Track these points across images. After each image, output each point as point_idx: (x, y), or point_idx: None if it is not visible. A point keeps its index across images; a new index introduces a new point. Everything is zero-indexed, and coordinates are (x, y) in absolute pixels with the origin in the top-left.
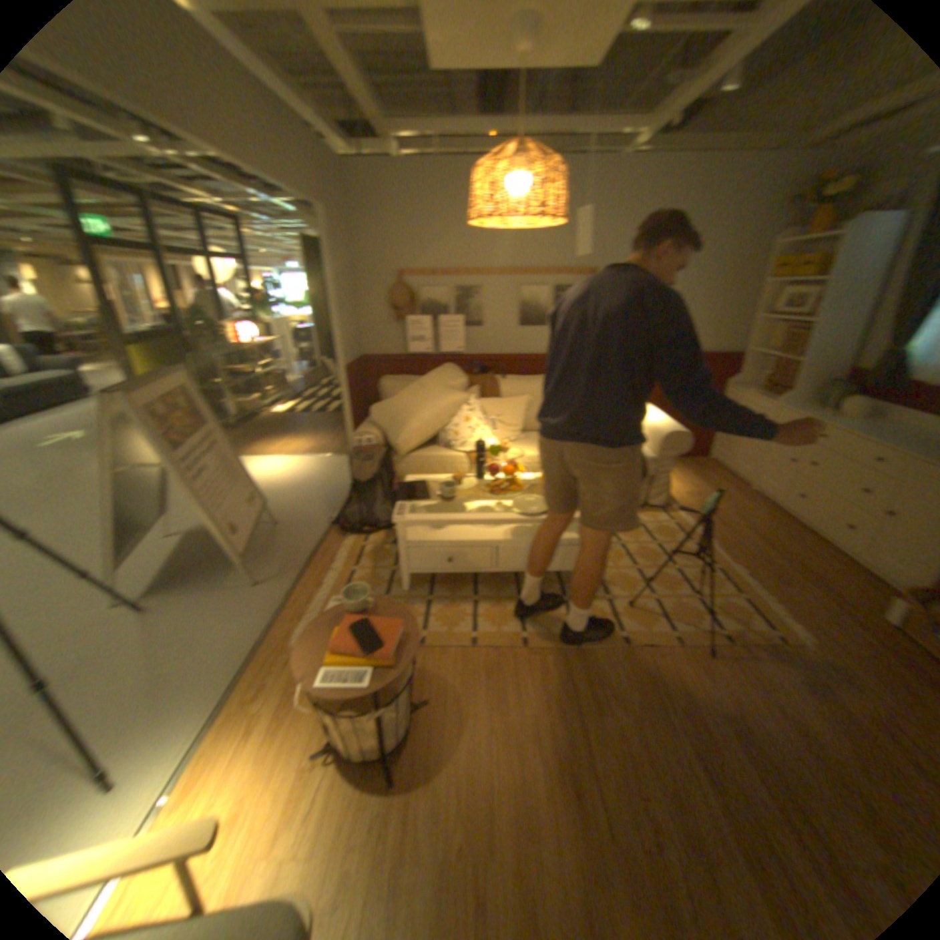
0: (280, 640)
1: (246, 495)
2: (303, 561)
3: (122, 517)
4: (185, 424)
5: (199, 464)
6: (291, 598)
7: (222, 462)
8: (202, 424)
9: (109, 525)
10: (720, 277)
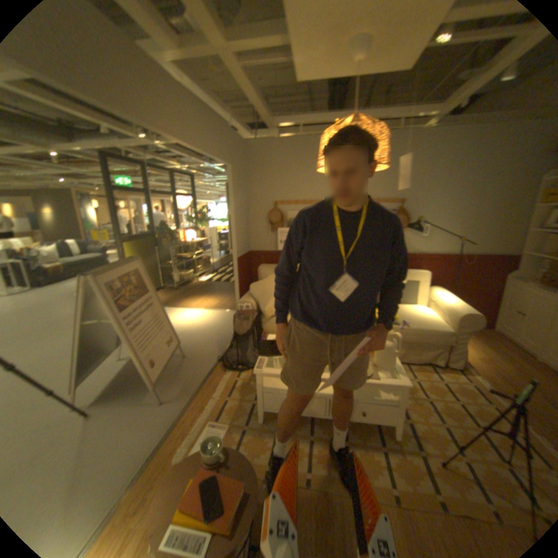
0: (167, 456)
1: (168, 338)
2: (196, 388)
3: (89, 350)
4: (134, 293)
5: (138, 319)
6: (182, 419)
7: (155, 317)
8: (147, 293)
9: (79, 357)
10: (499, 203)
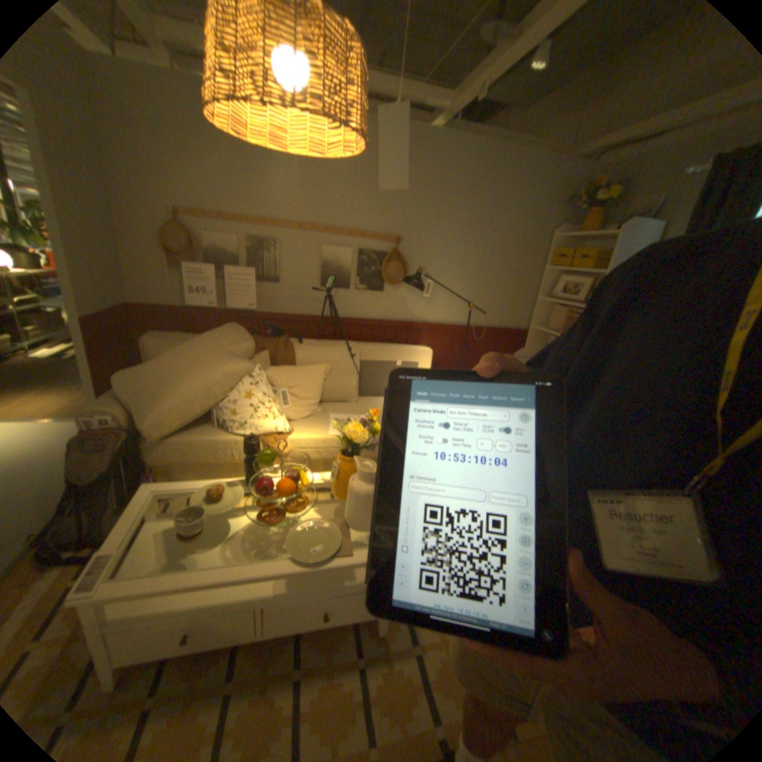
0: None
1: None
2: None
3: None
4: None
5: None
6: None
7: None
8: None
9: None
10: (512, 259)
